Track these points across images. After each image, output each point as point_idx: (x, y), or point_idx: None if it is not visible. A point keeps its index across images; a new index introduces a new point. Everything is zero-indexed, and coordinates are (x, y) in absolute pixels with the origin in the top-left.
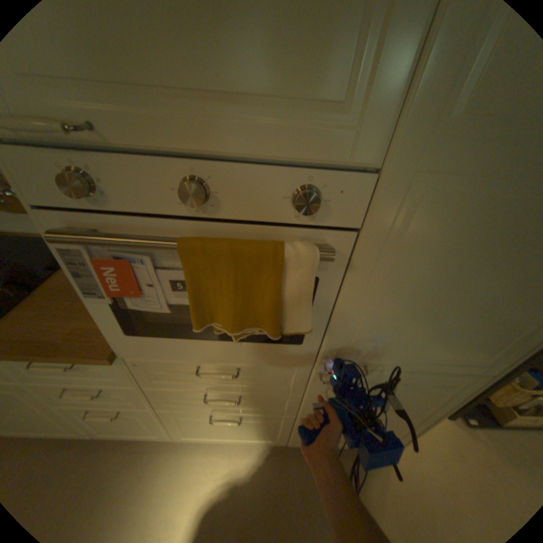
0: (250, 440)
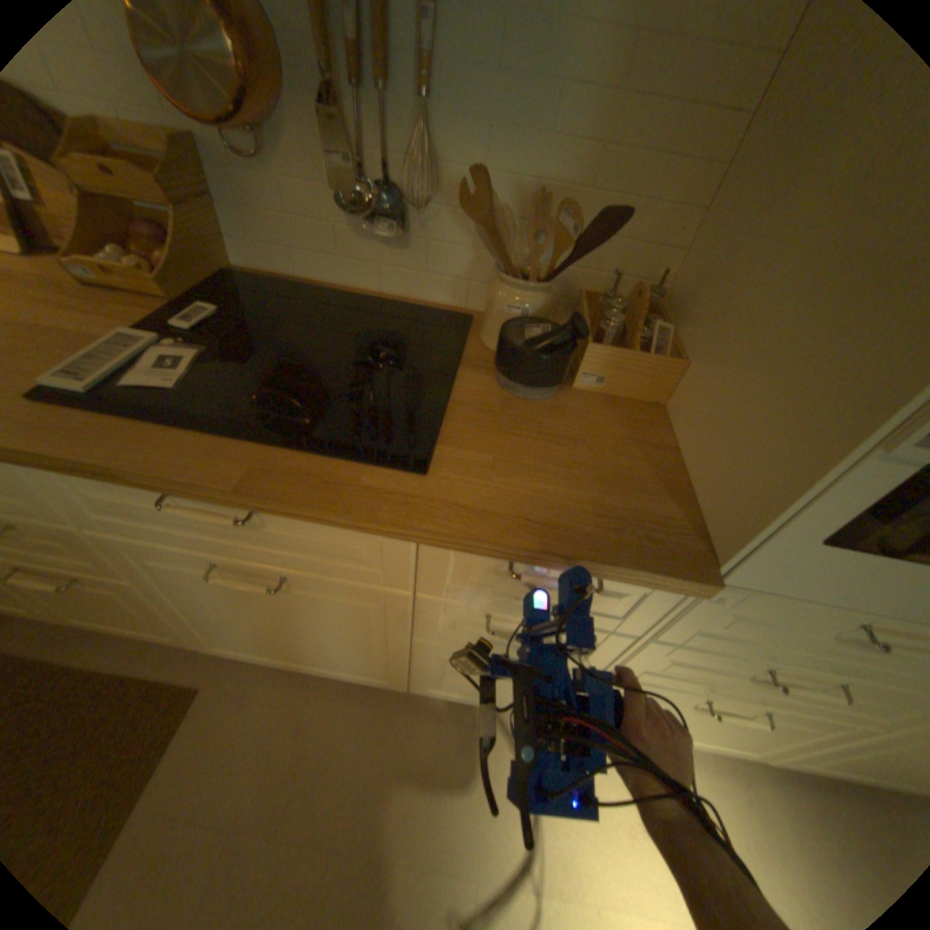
0: (712, 744)
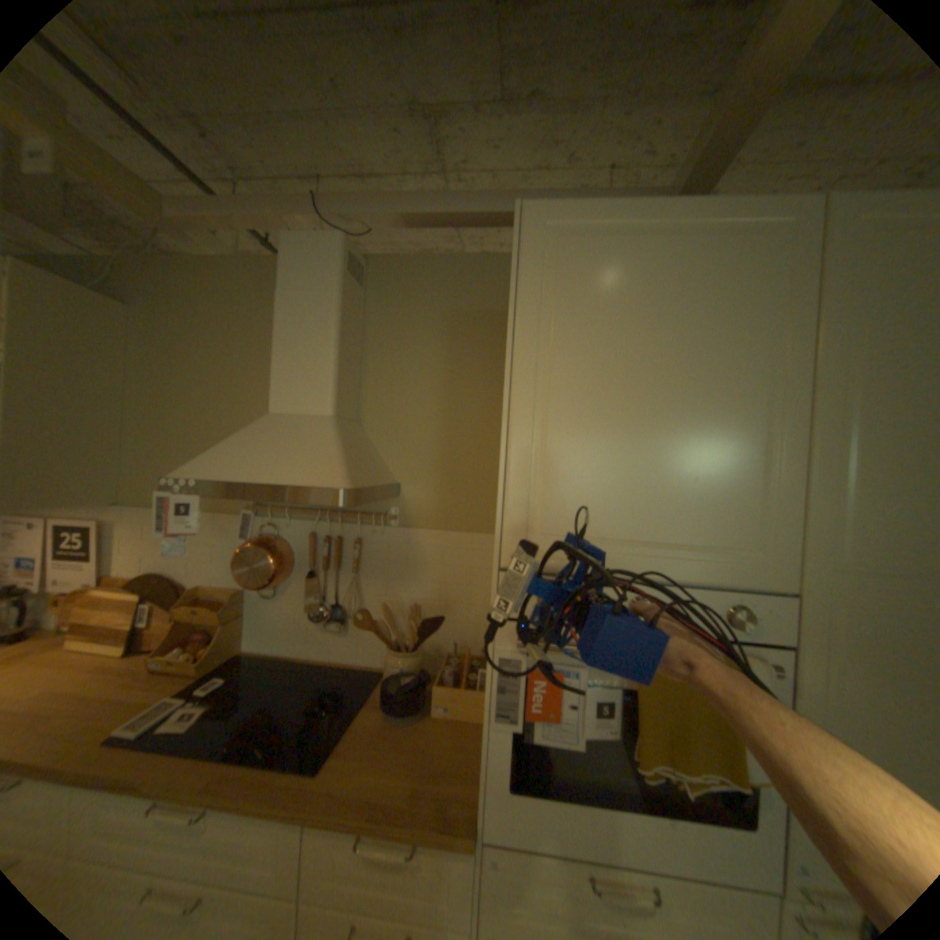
0: None
